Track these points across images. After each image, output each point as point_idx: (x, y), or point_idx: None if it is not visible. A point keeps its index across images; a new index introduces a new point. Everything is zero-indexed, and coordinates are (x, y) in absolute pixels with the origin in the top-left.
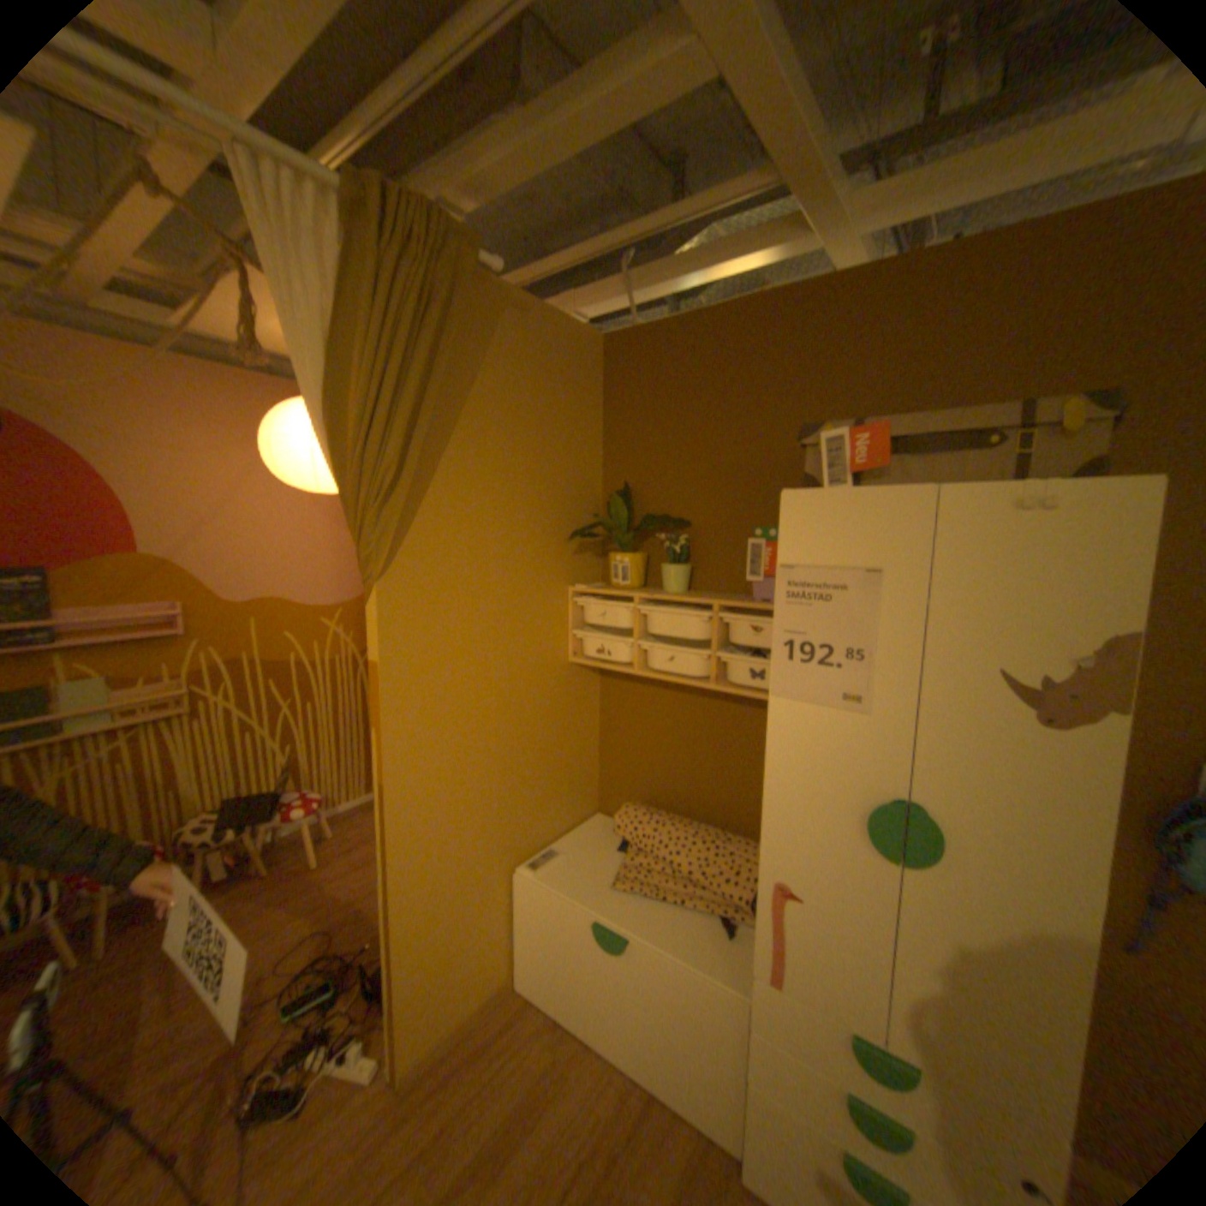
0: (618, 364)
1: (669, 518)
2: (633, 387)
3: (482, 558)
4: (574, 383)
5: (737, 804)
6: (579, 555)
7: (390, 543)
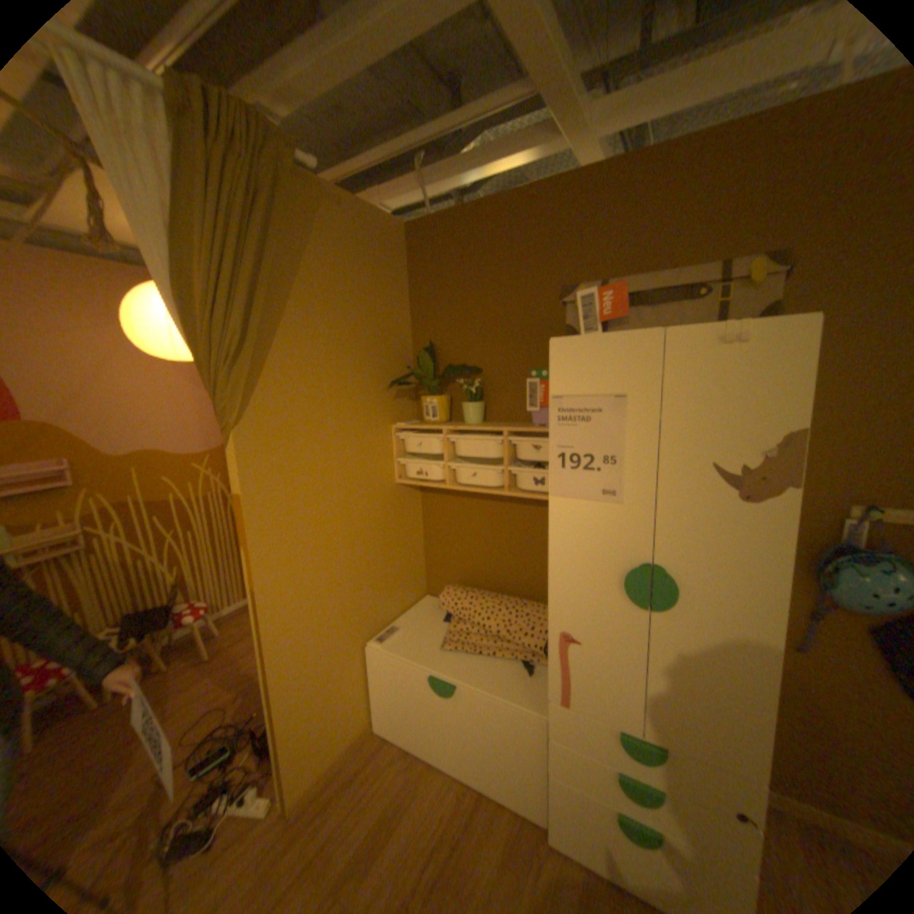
0: (417, 246)
1: (466, 367)
2: (430, 265)
3: (320, 406)
4: (384, 262)
5: (529, 578)
6: (398, 400)
7: (242, 398)
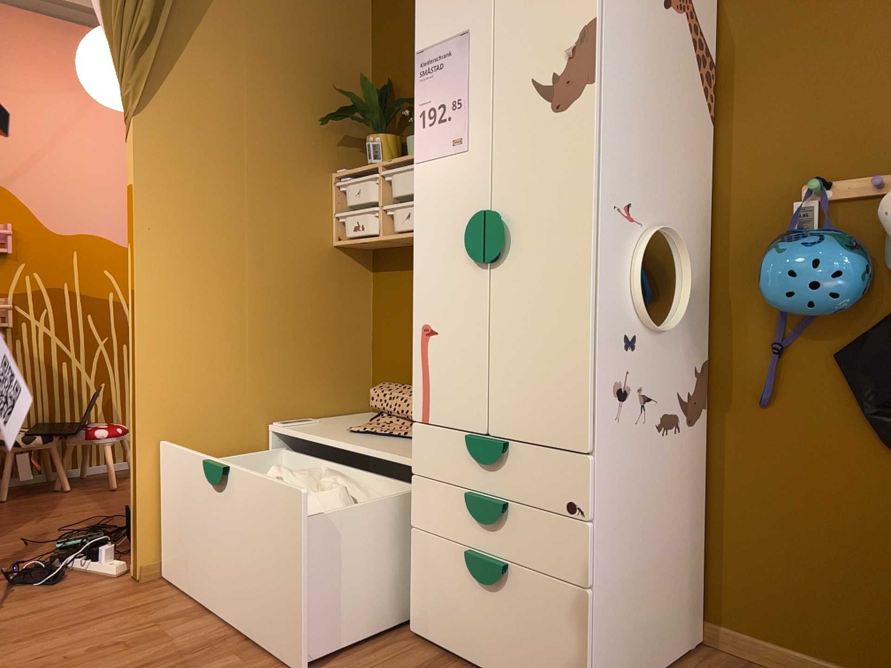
0: None
1: None
2: None
3: (237, 124)
4: None
5: None
6: (345, 147)
7: (149, 89)
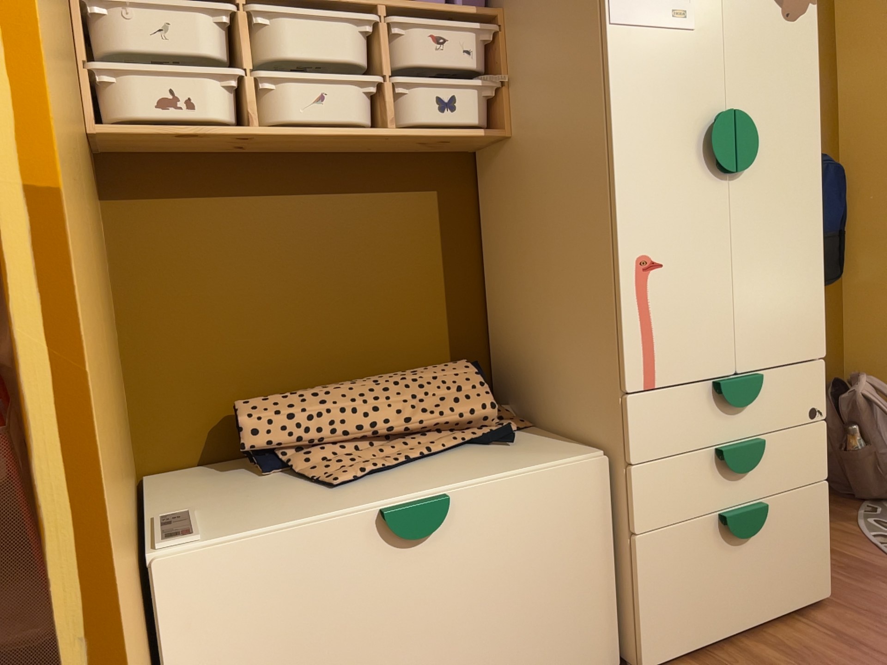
0: None
1: None
2: None
3: None
4: None
5: (392, 335)
6: None
7: None
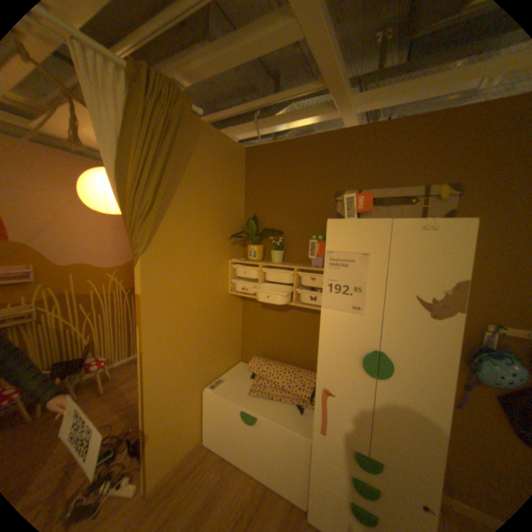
0: (252, 161)
1: (274, 230)
2: (258, 172)
3: (190, 246)
4: (232, 168)
5: (302, 355)
6: (233, 246)
7: (147, 238)
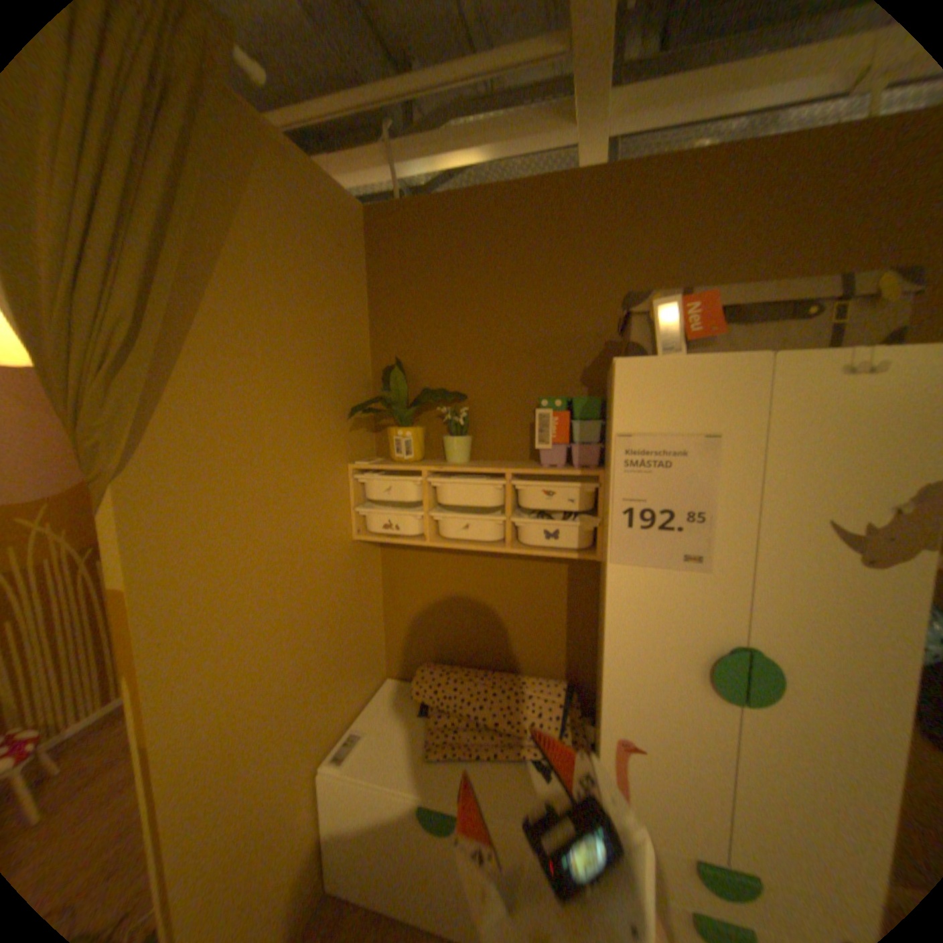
0: (382, 237)
1: (445, 391)
2: (399, 262)
3: (257, 440)
4: (340, 250)
5: (524, 648)
6: (355, 431)
7: (130, 427)
